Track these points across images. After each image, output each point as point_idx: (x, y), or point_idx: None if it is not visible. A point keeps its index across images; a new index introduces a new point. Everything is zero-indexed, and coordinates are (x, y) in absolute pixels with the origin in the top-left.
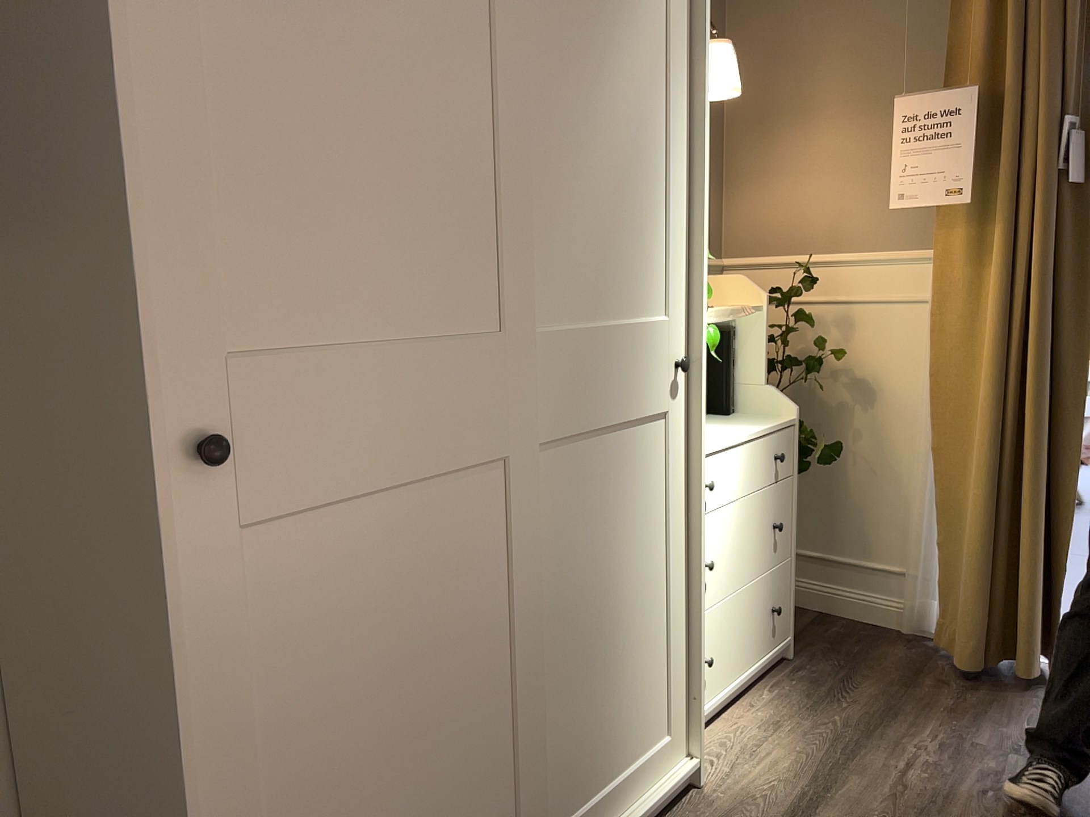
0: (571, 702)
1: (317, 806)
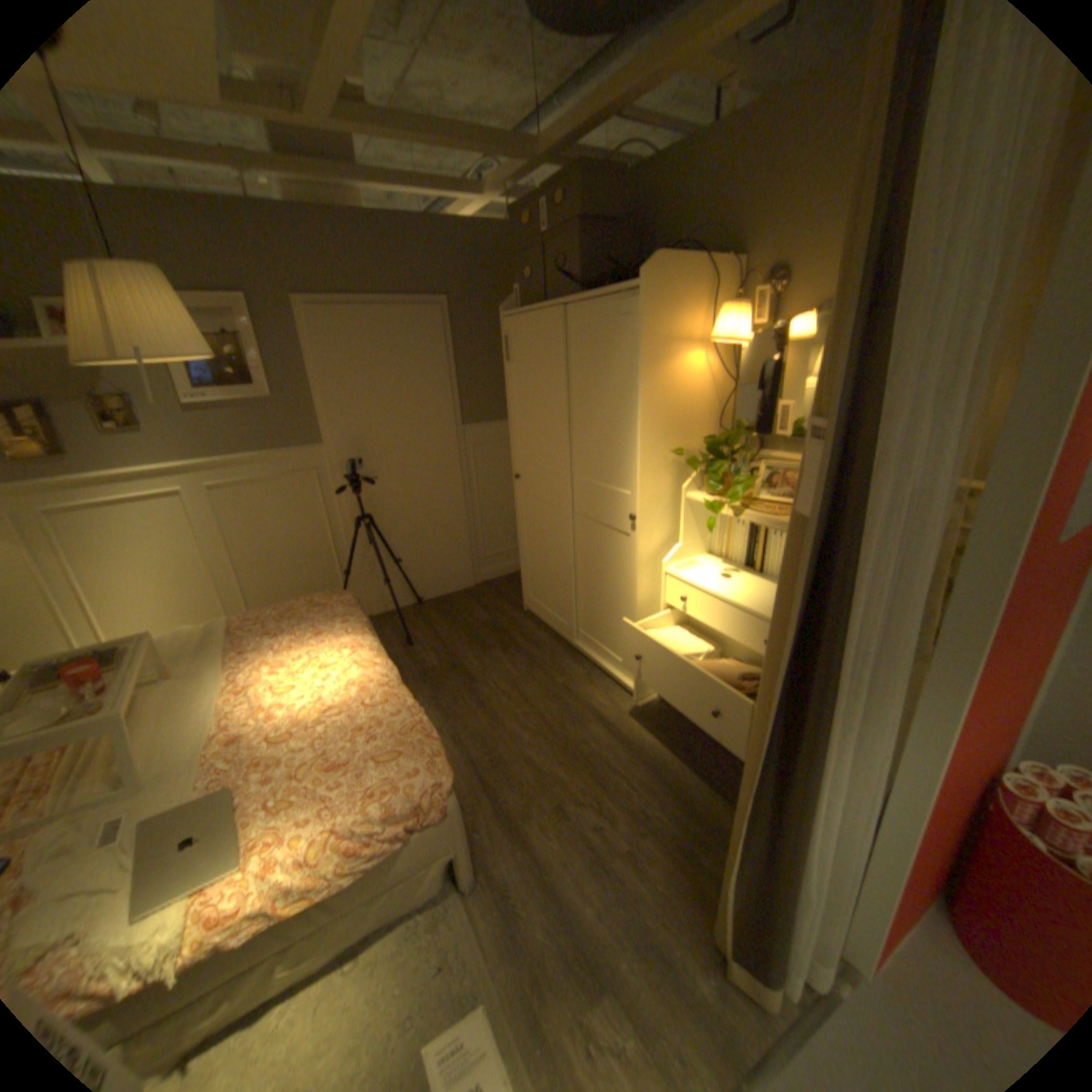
0: (588, 602)
1: (533, 556)
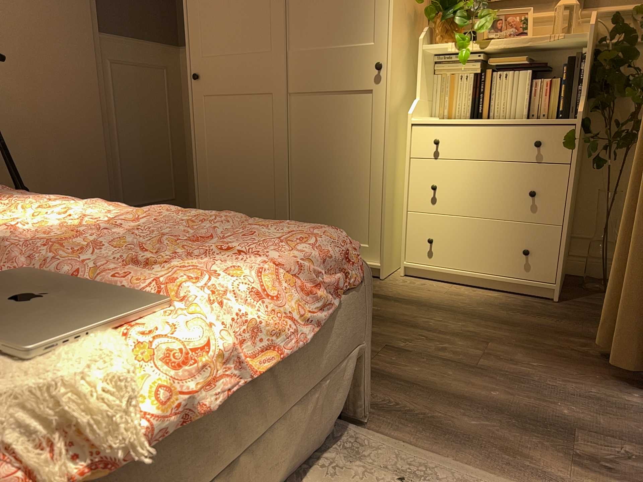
0: (307, 194)
1: (219, 168)
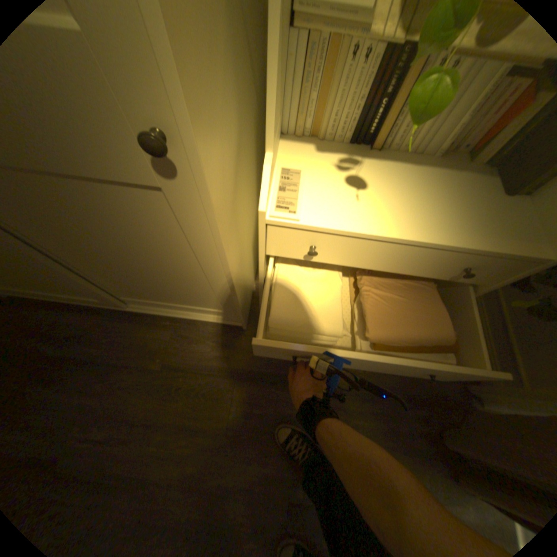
0: (113, 279)
1: None
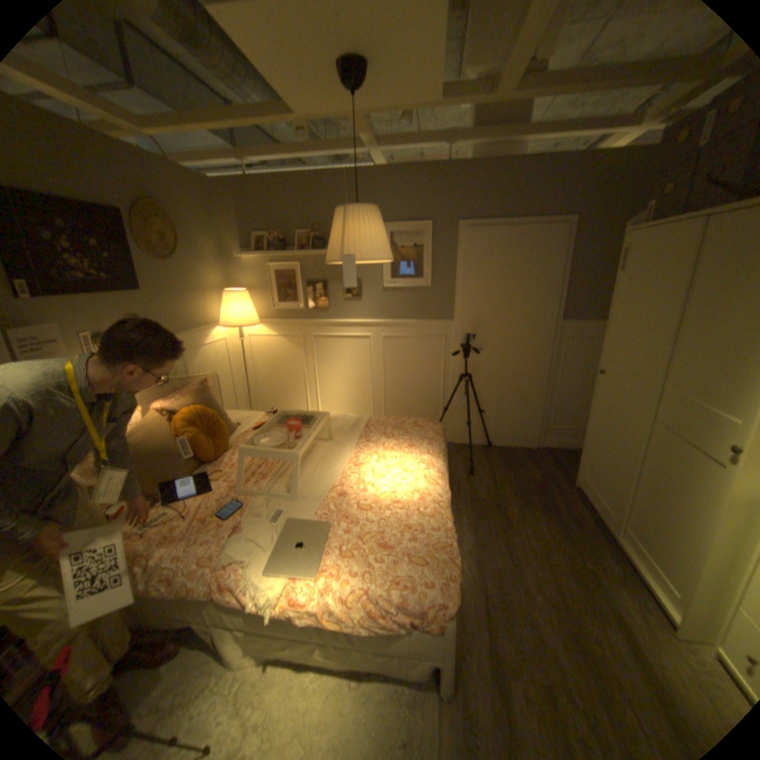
0: (649, 510)
1: (600, 444)
